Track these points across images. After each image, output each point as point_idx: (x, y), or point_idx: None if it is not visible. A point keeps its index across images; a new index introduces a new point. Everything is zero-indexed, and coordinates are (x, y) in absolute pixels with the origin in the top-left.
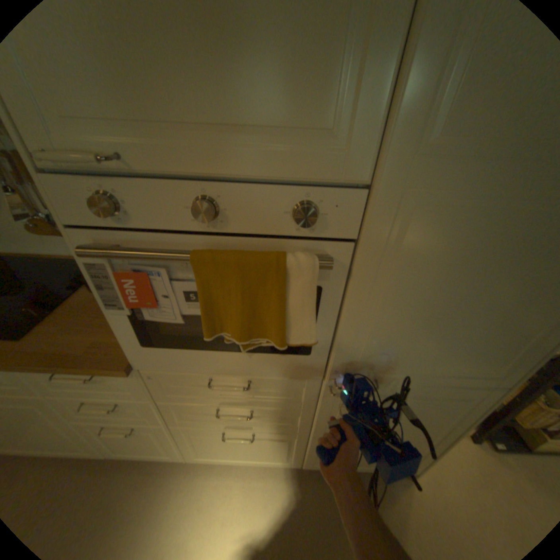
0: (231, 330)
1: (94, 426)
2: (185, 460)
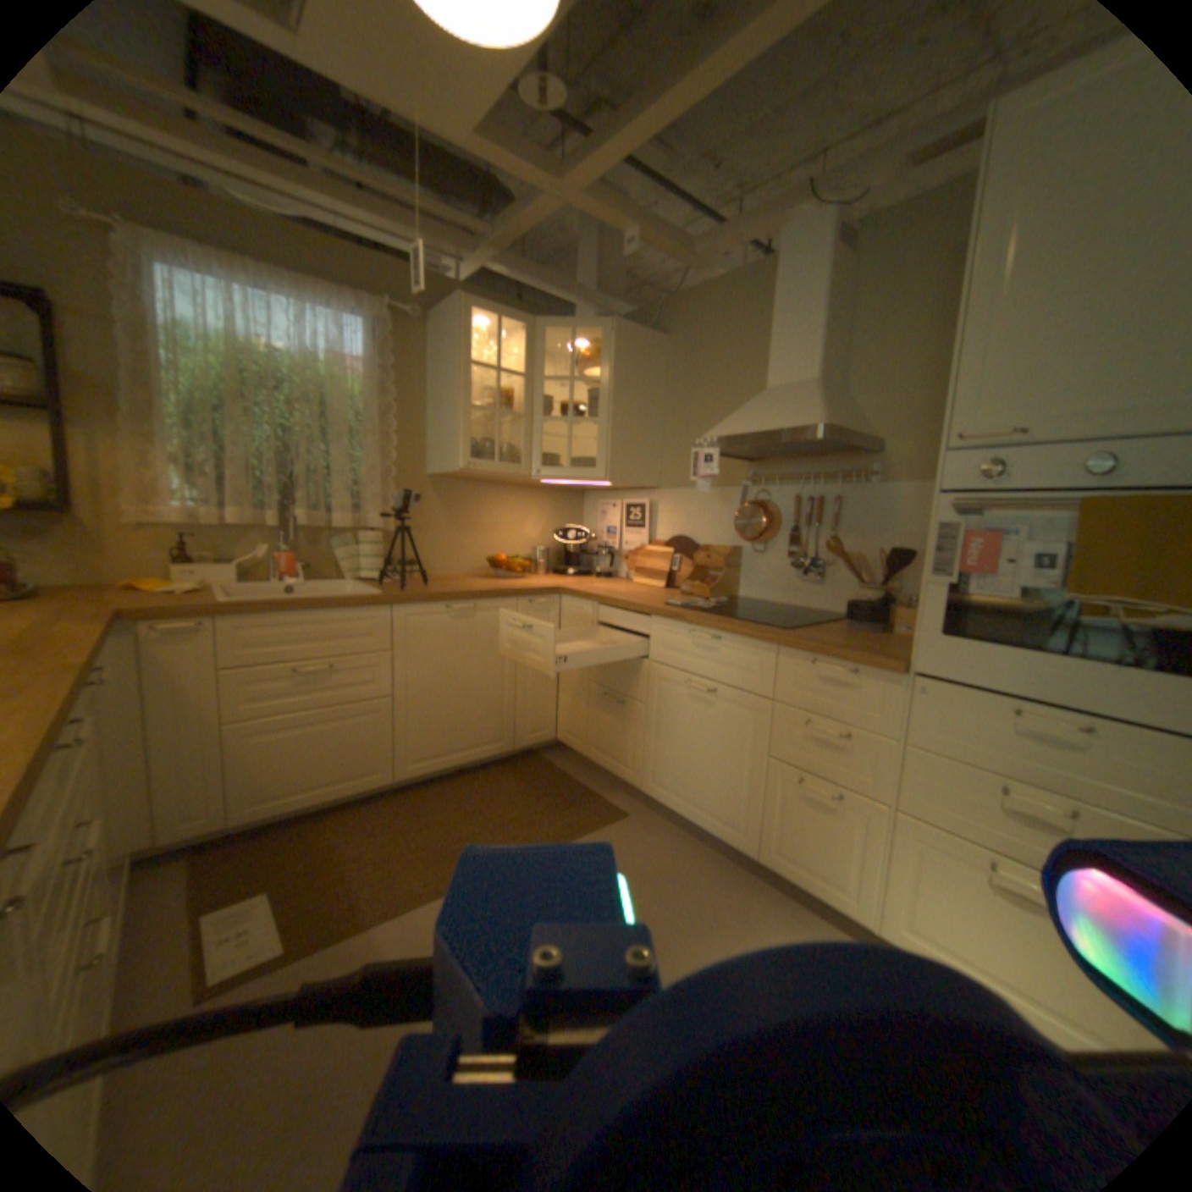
0: (1102, 584)
1: (793, 773)
2: (882, 929)
